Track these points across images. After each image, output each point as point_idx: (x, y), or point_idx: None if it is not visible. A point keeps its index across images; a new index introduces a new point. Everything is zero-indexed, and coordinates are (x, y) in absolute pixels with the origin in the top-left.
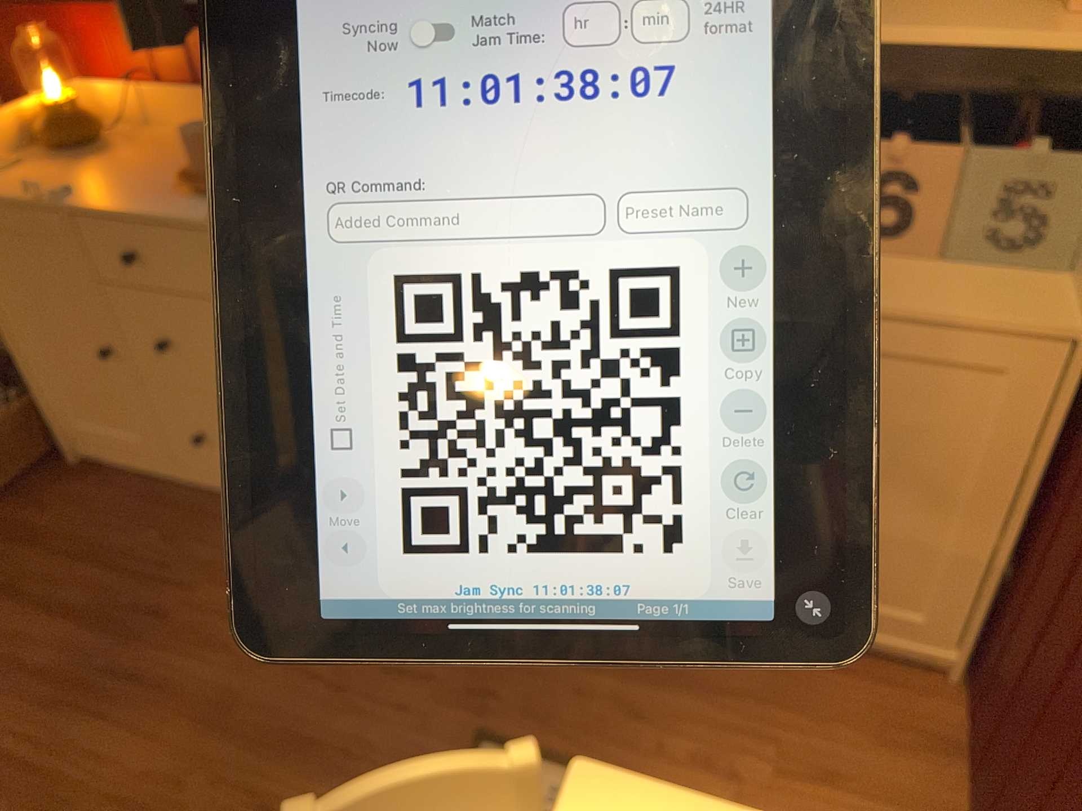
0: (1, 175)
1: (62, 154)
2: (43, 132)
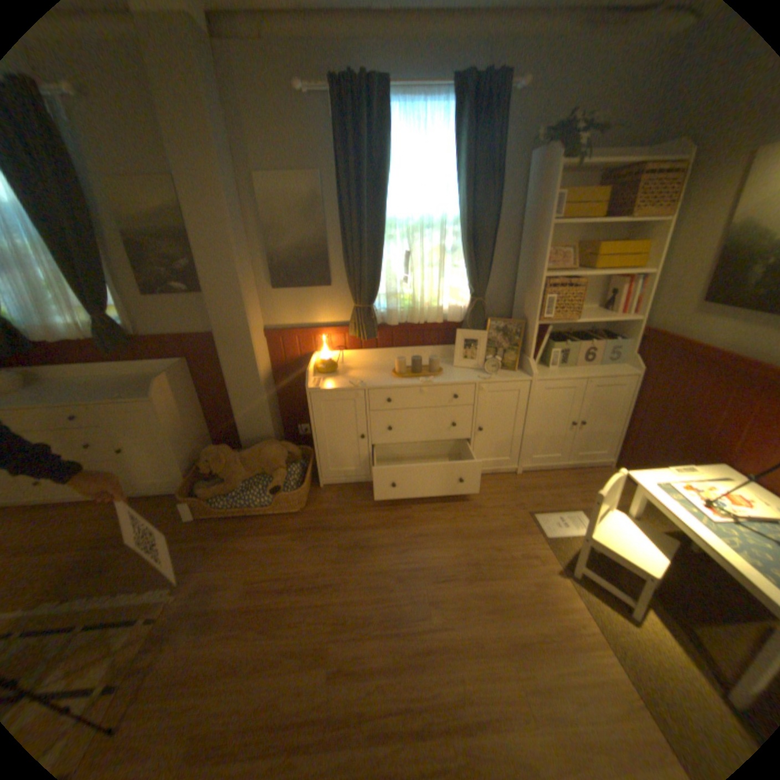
0: (319, 382)
1: (327, 374)
2: (321, 367)
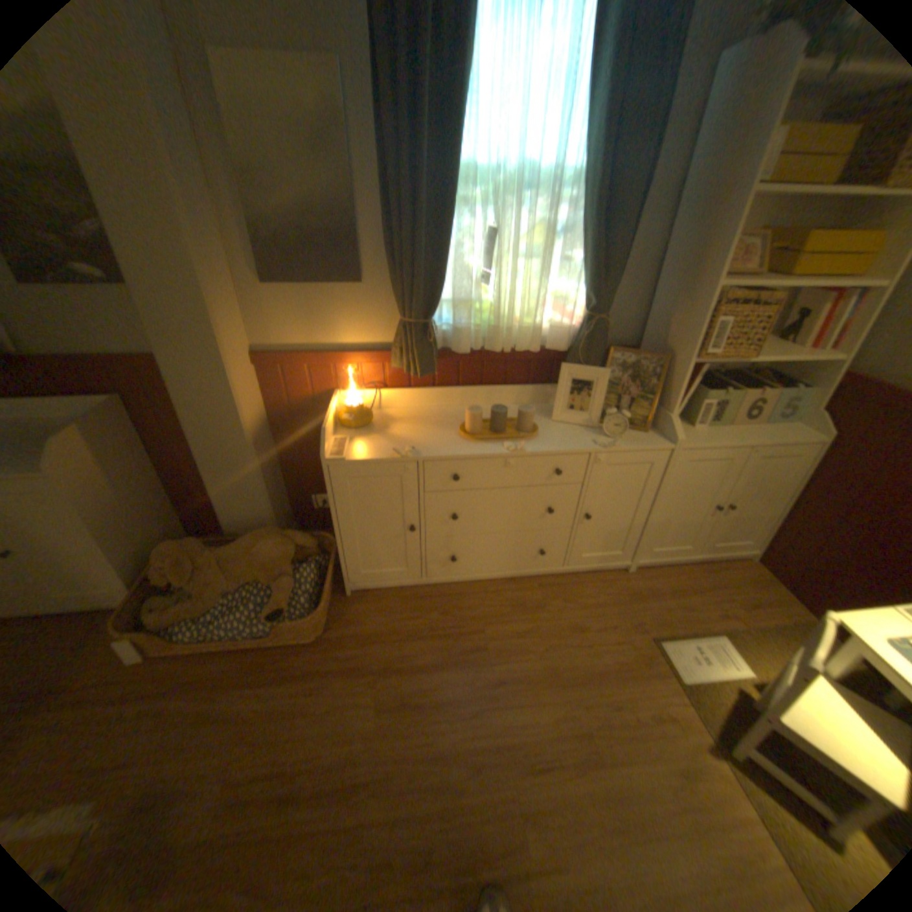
0: (343, 445)
1: (356, 429)
2: (346, 419)
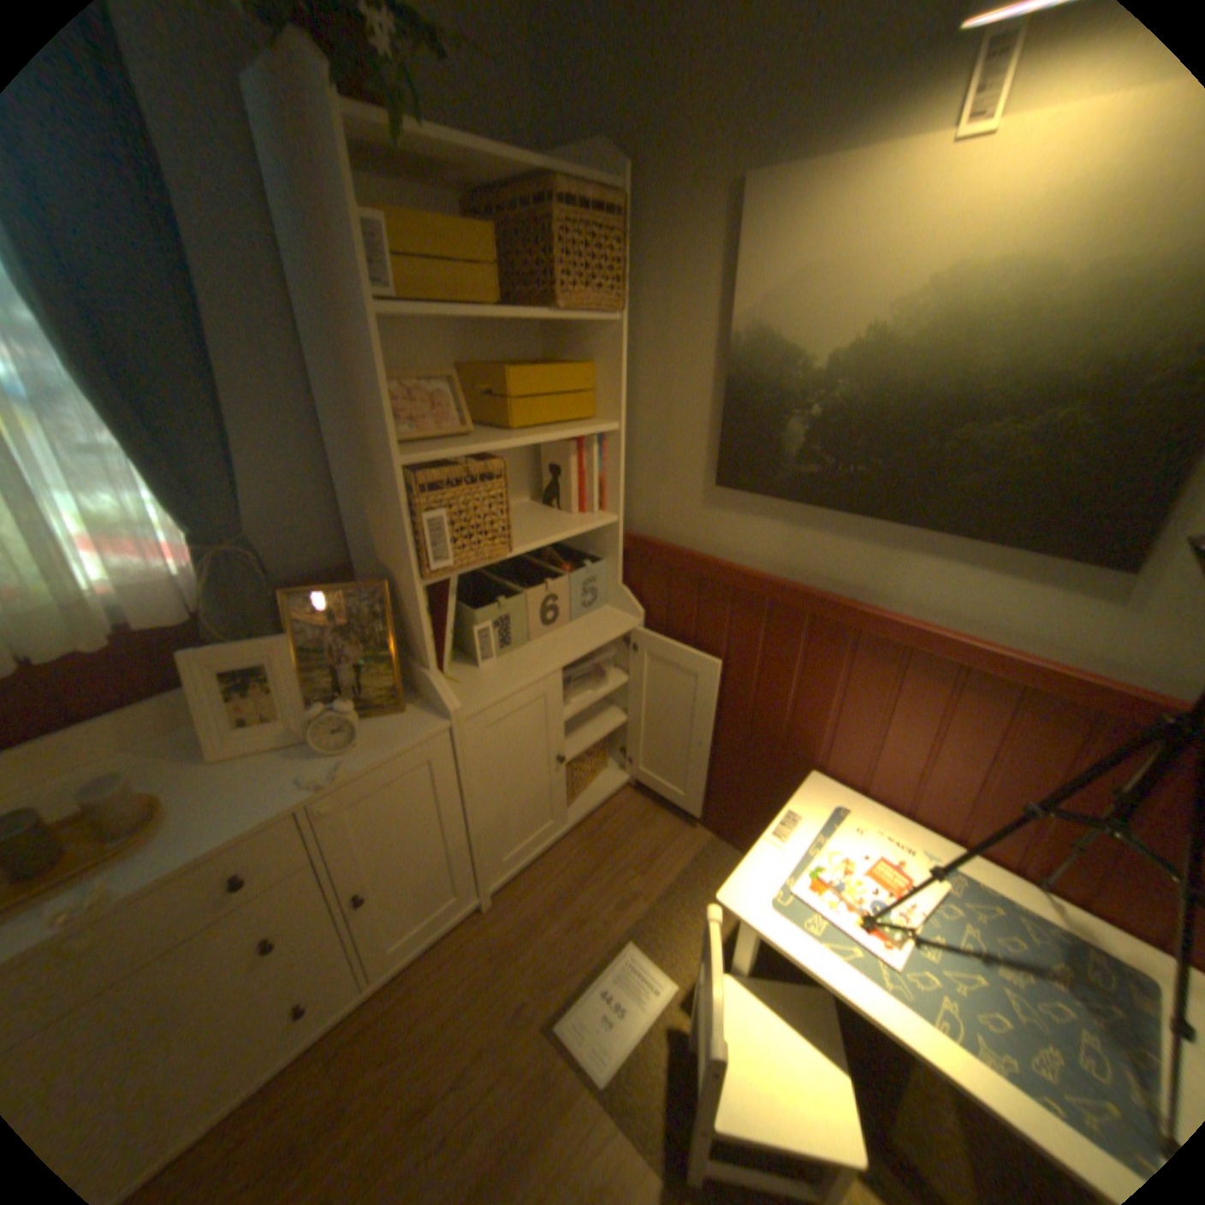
0: None
1: None
2: None
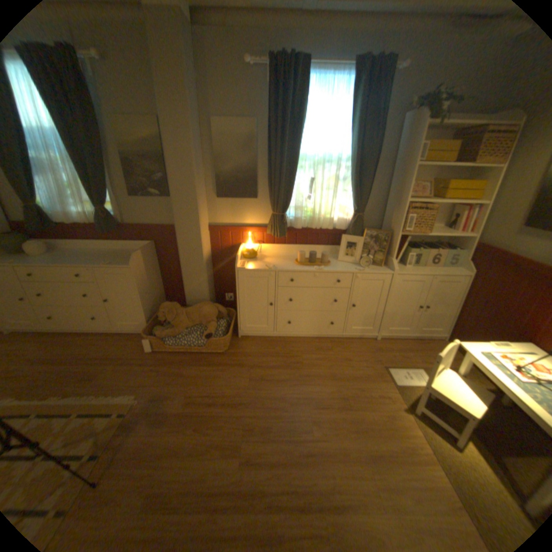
0: (244, 264)
1: (249, 259)
2: (246, 254)
